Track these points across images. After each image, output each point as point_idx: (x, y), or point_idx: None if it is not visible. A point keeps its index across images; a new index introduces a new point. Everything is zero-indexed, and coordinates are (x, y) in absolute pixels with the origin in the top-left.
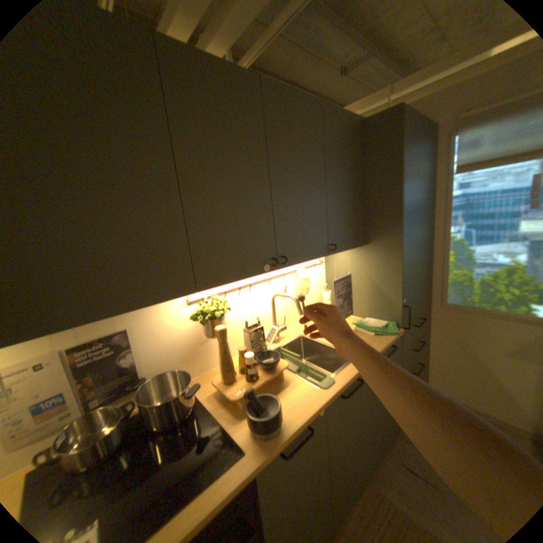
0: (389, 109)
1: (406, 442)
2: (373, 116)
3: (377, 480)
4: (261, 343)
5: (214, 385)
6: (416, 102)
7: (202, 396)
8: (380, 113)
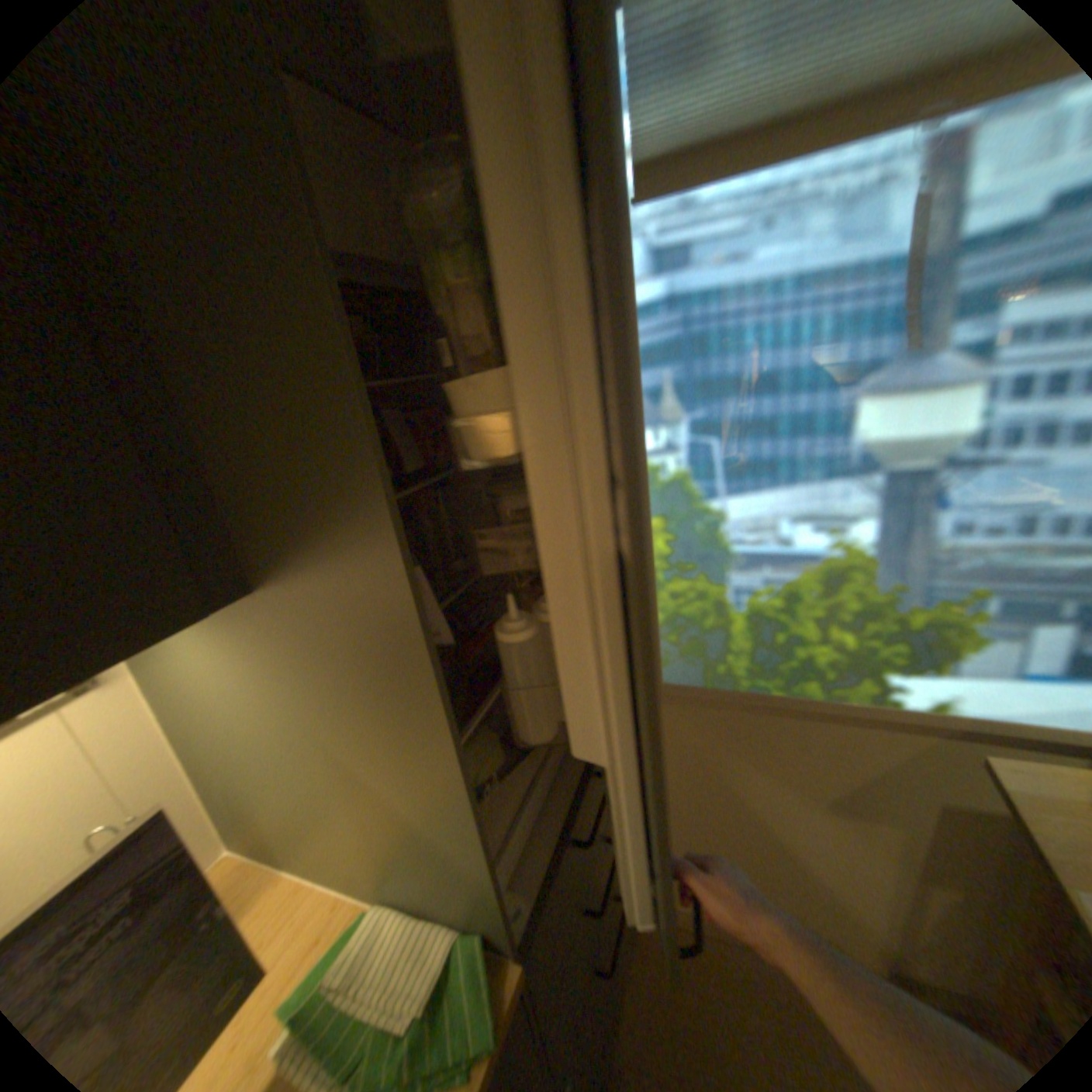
0: None
1: None
2: None
3: None
4: None
5: None
6: None
7: None
8: None
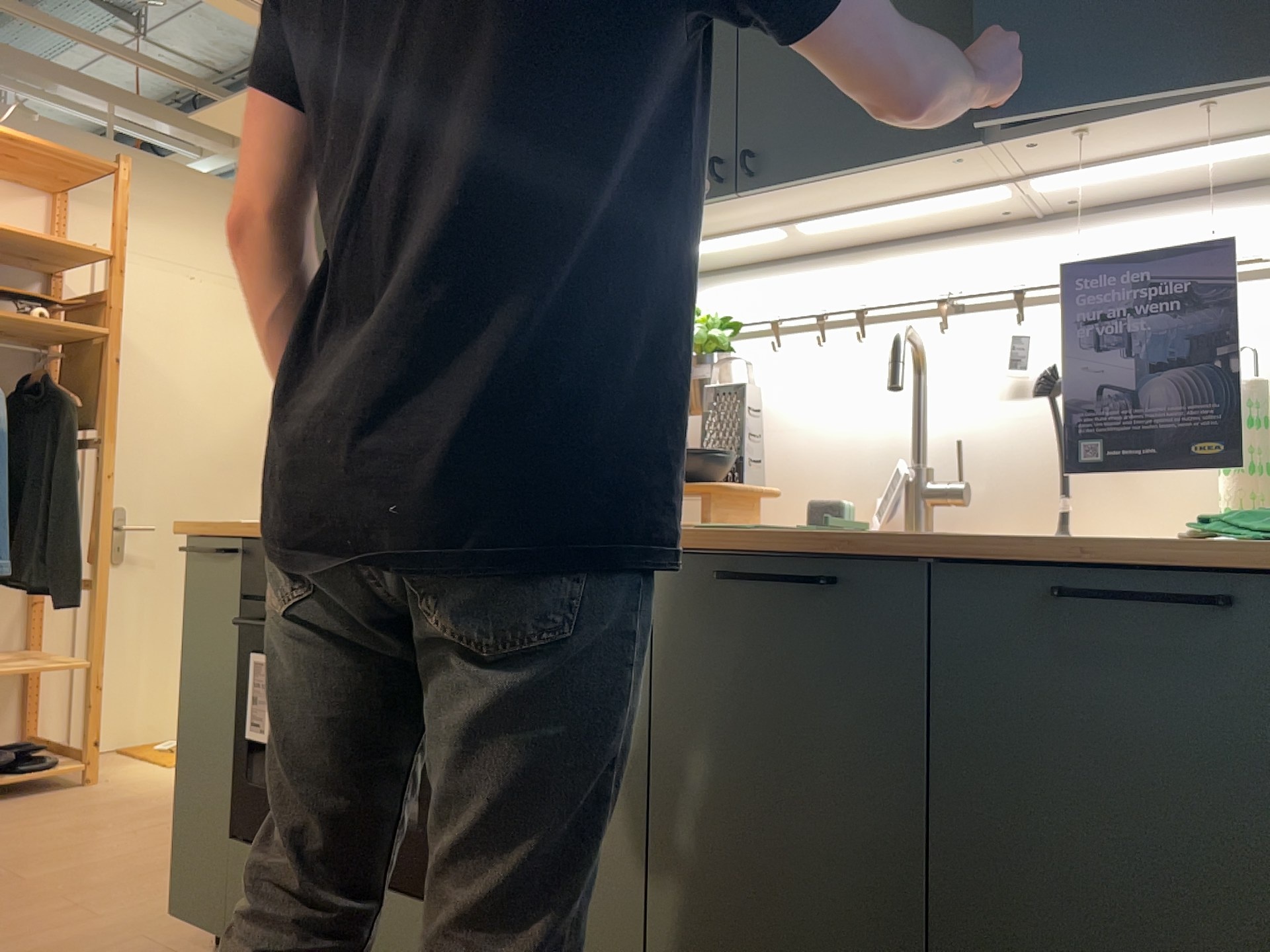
0: None
1: None
2: None
3: None
4: (734, 433)
5: None
6: None
7: None
8: None
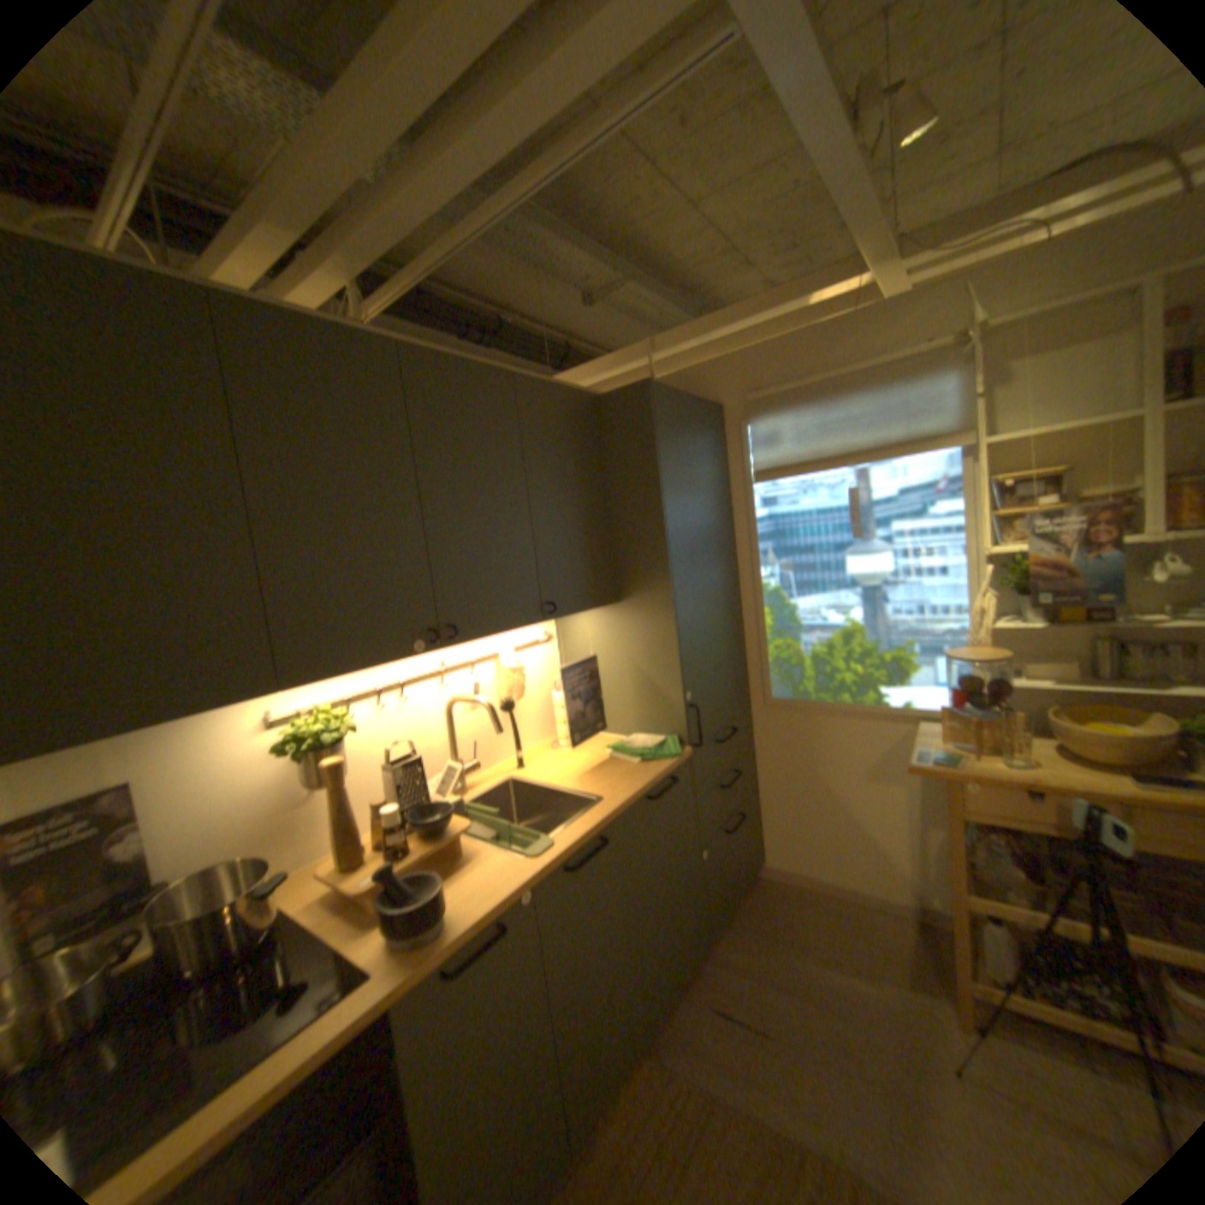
0: (630, 387)
1: (722, 968)
2: (609, 394)
3: (665, 1047)
4: (419, 791)
5: (319, 879)
6: (689, 370)
7: (293, 910)
8: (619, 391)
